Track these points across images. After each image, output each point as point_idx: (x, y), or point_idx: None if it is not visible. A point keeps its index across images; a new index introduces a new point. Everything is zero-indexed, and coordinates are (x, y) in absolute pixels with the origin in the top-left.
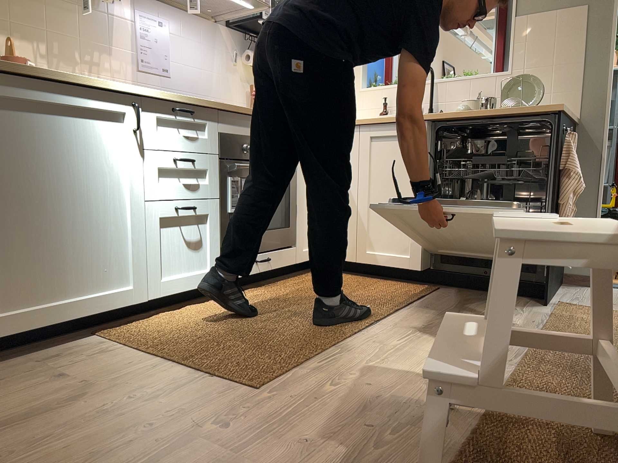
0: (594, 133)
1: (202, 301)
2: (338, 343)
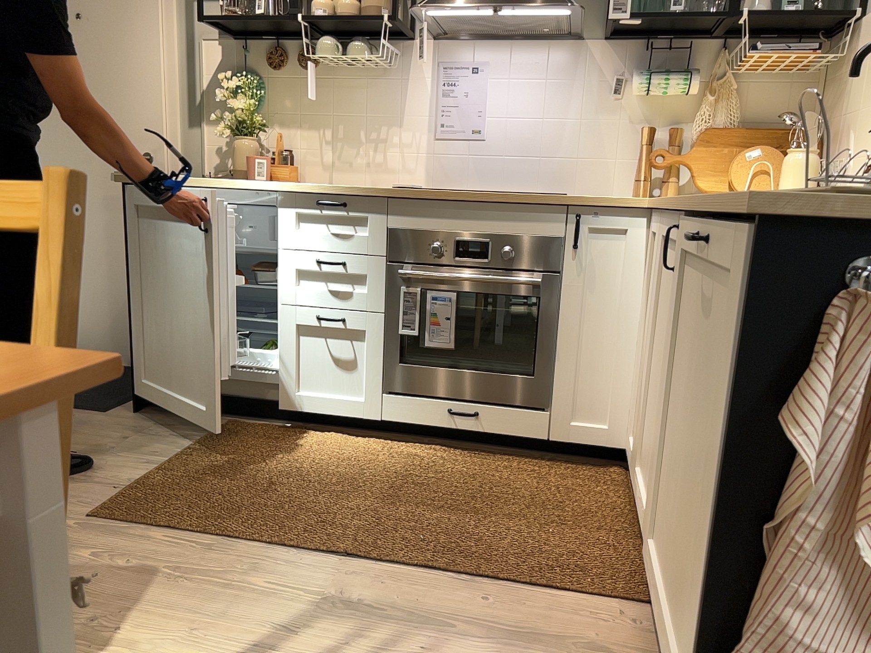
0: None
1: (368, 437)
2: (232, 541)
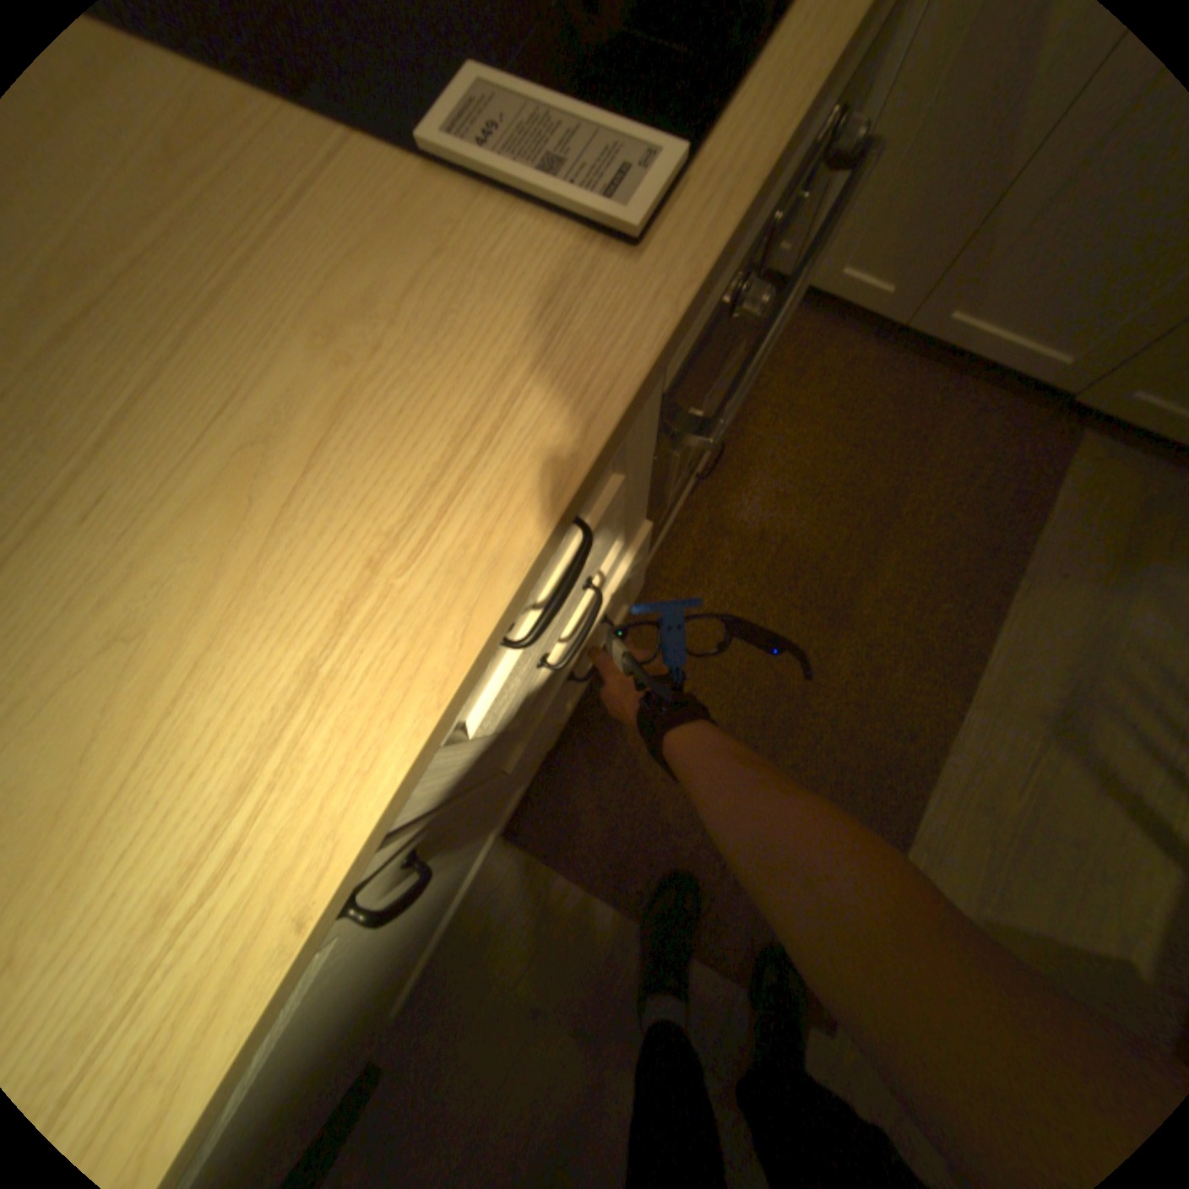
0: None
1: None
2: (923, 837)
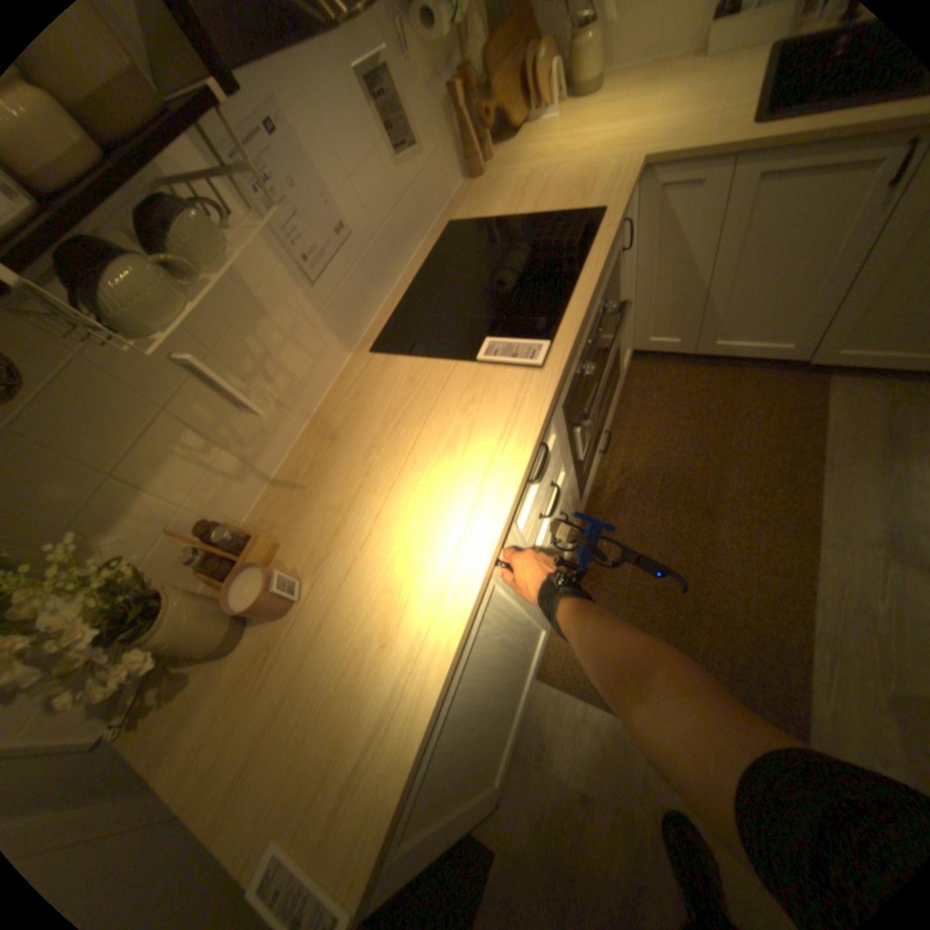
0: None
1: None
2: (819, 638)
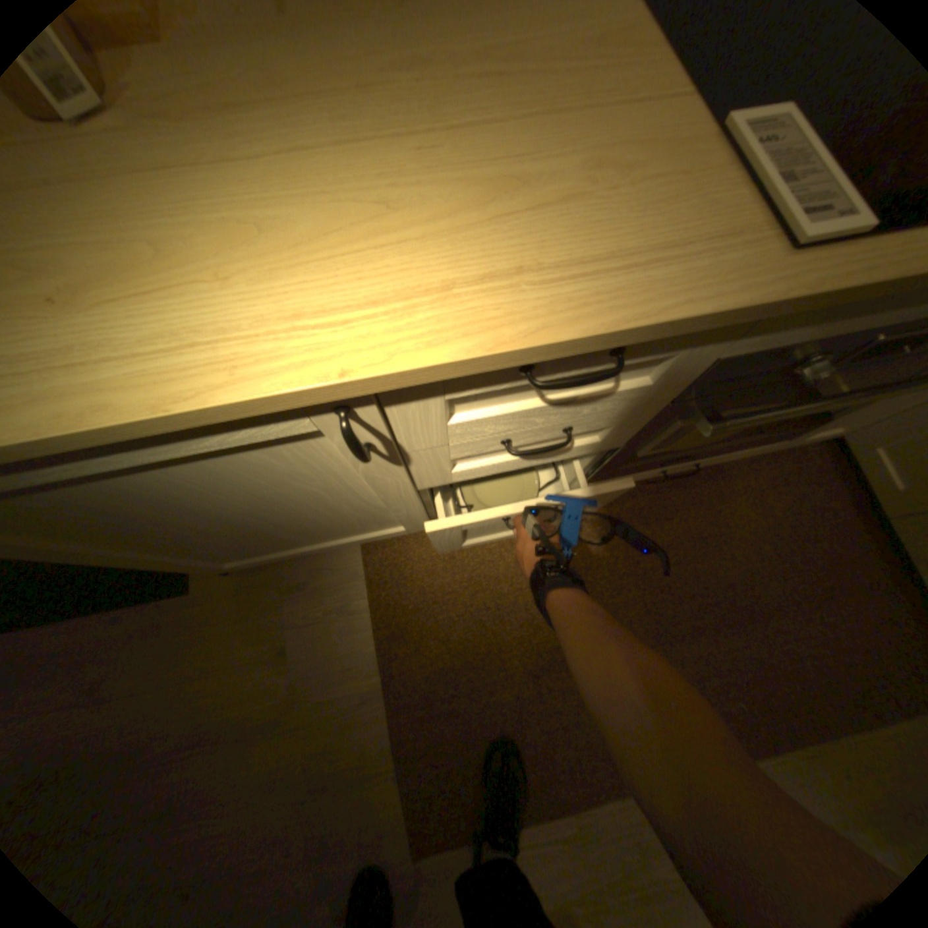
0: None
1: None
2: (587, 819)
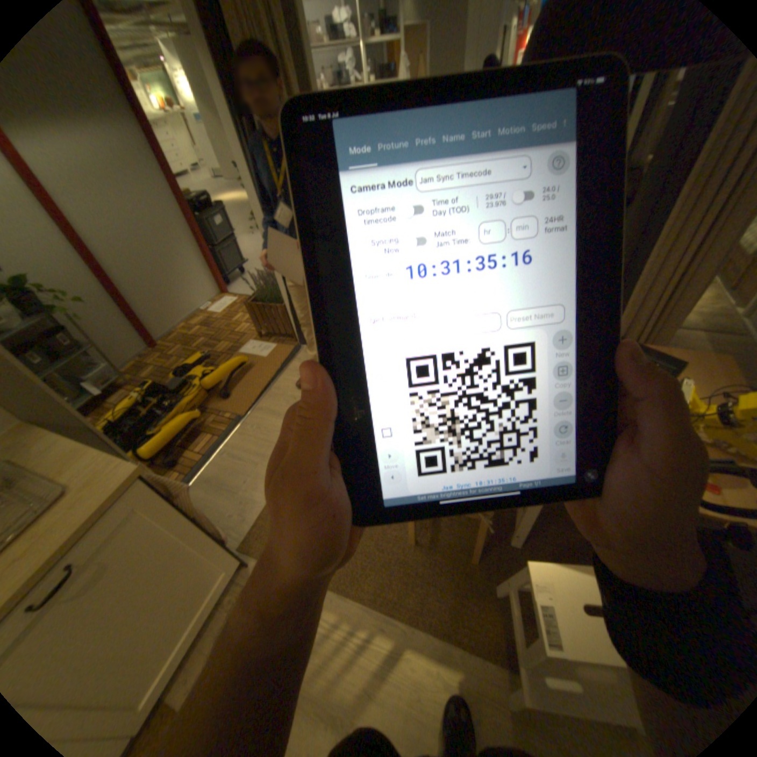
0: (59, 416)
1: None
2: None
